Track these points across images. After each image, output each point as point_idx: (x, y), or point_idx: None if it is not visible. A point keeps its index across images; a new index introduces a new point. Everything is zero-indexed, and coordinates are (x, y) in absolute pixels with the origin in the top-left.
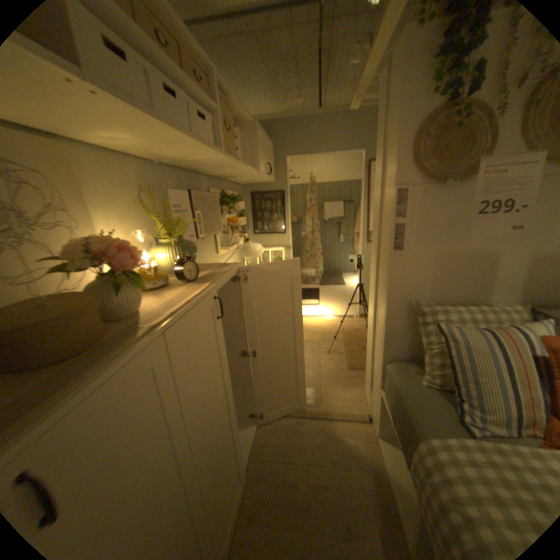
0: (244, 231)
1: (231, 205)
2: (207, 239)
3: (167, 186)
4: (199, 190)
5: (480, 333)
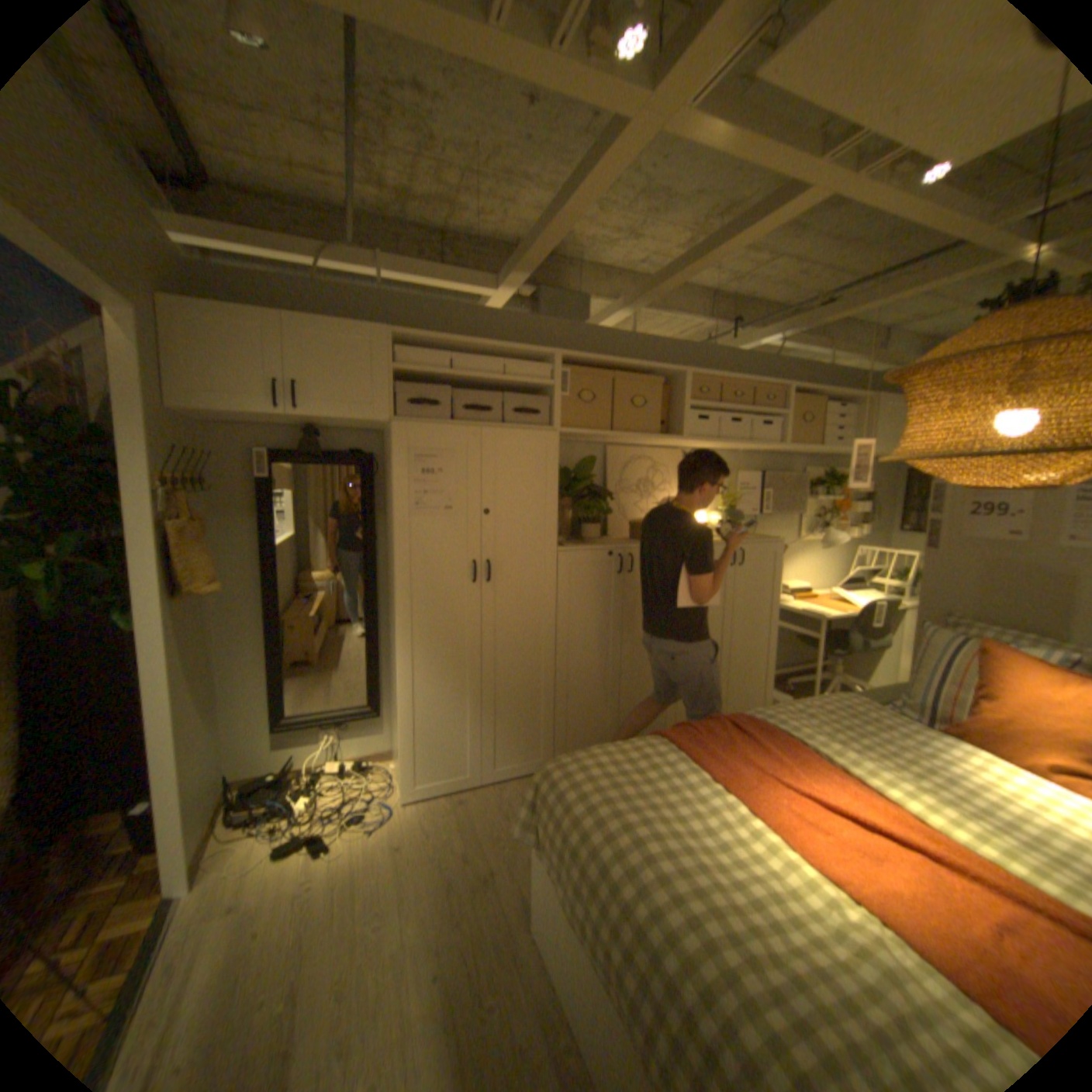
0: (863, 522)
1: (835, 487)
2: (786, 521)
3: (740, 470)
4: (787, 471)
5: (953, 638)
